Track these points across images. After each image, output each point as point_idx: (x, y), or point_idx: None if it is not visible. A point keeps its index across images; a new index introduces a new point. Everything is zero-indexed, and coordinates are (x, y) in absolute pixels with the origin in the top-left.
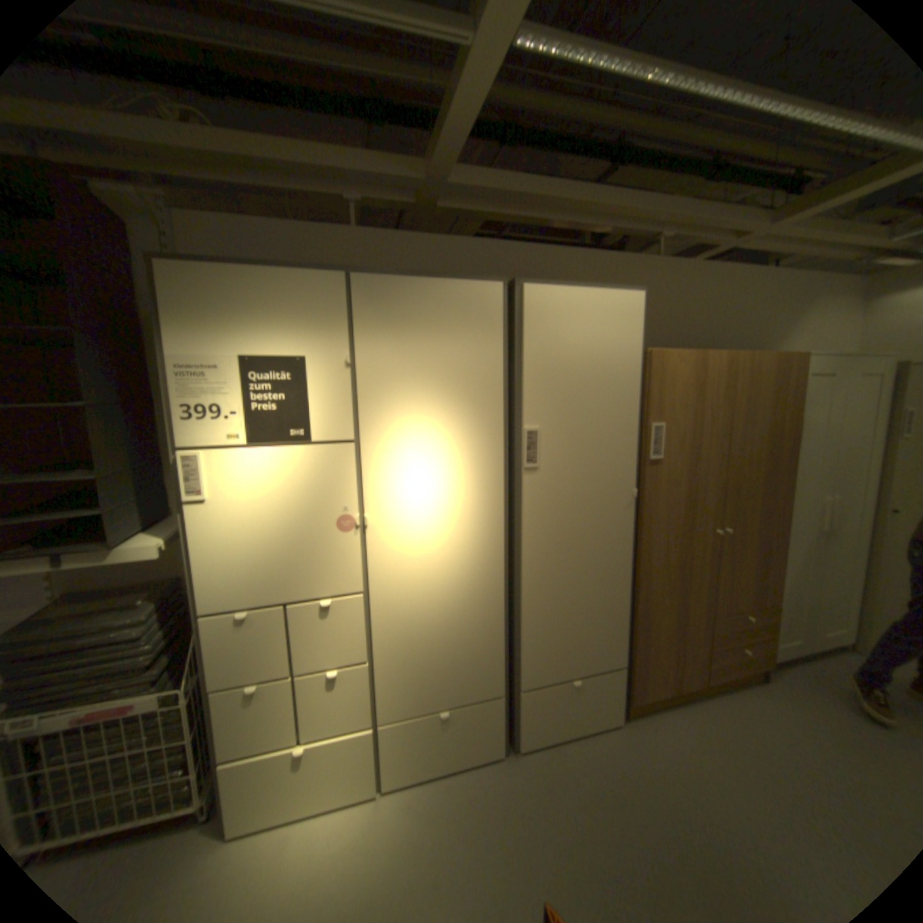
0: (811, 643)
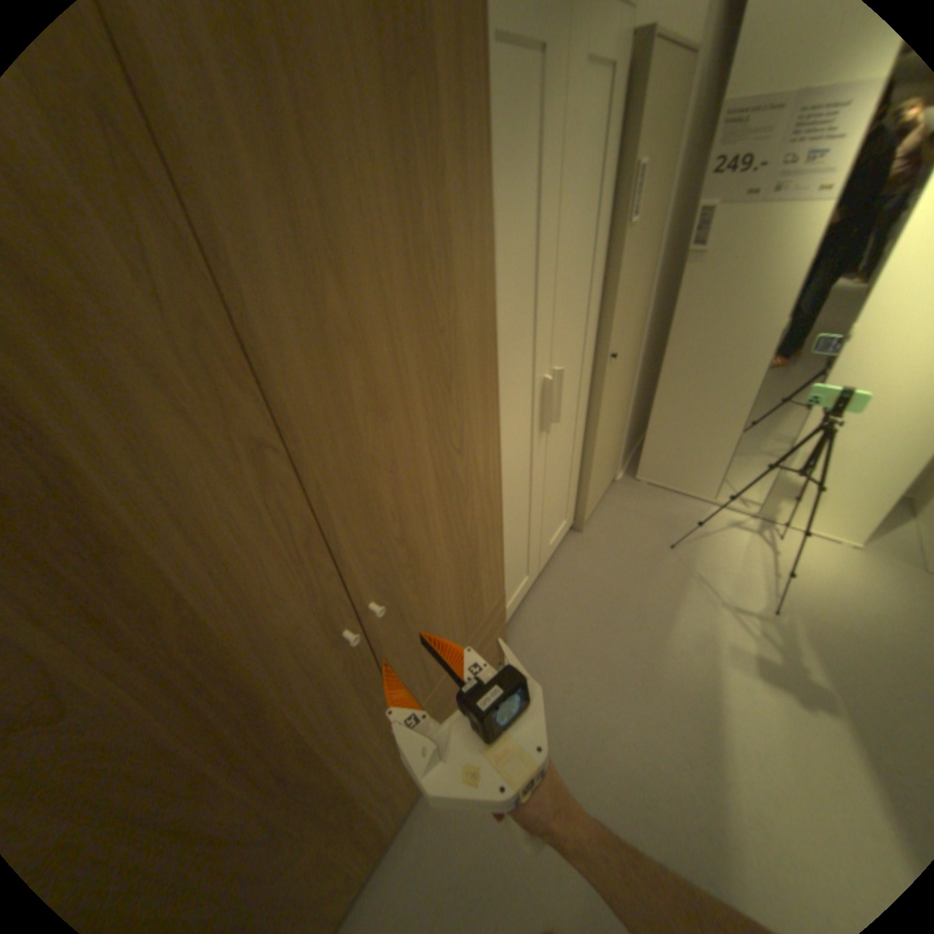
0: (536, 567)
